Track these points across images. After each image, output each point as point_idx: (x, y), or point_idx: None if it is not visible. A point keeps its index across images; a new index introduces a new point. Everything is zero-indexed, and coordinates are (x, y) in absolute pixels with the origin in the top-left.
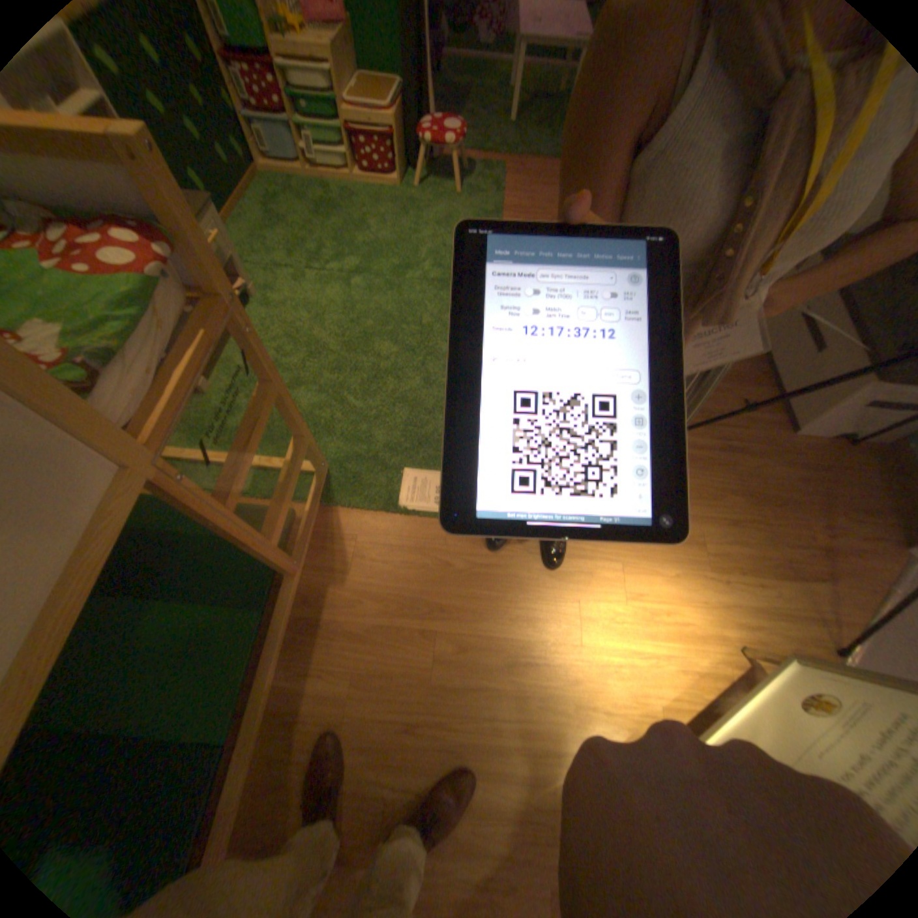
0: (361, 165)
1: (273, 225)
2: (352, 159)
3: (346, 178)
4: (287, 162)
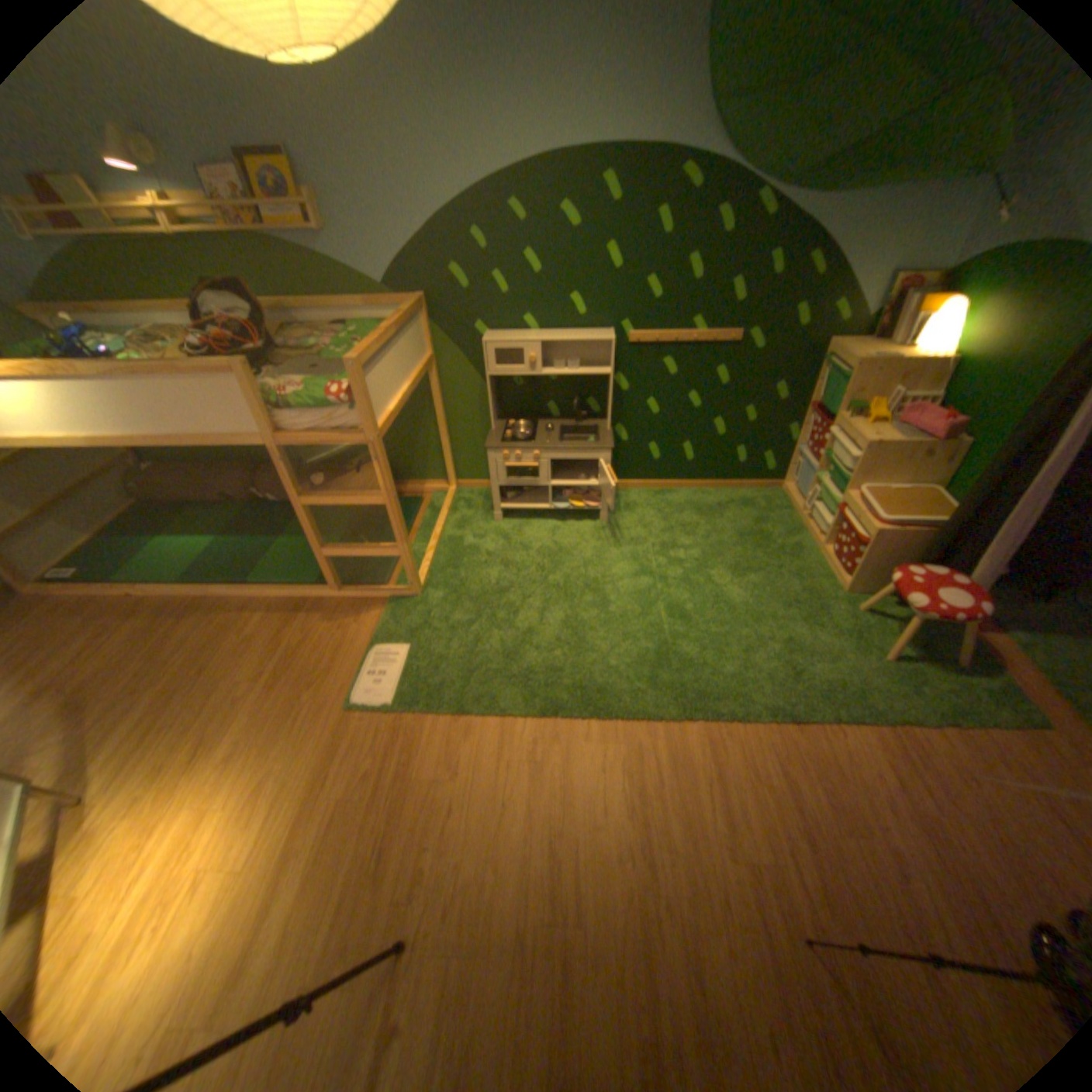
0: (834, 548)
1: (702, 515)
2: (837, 539)
3: (817, 547)
4: (801, 501)
